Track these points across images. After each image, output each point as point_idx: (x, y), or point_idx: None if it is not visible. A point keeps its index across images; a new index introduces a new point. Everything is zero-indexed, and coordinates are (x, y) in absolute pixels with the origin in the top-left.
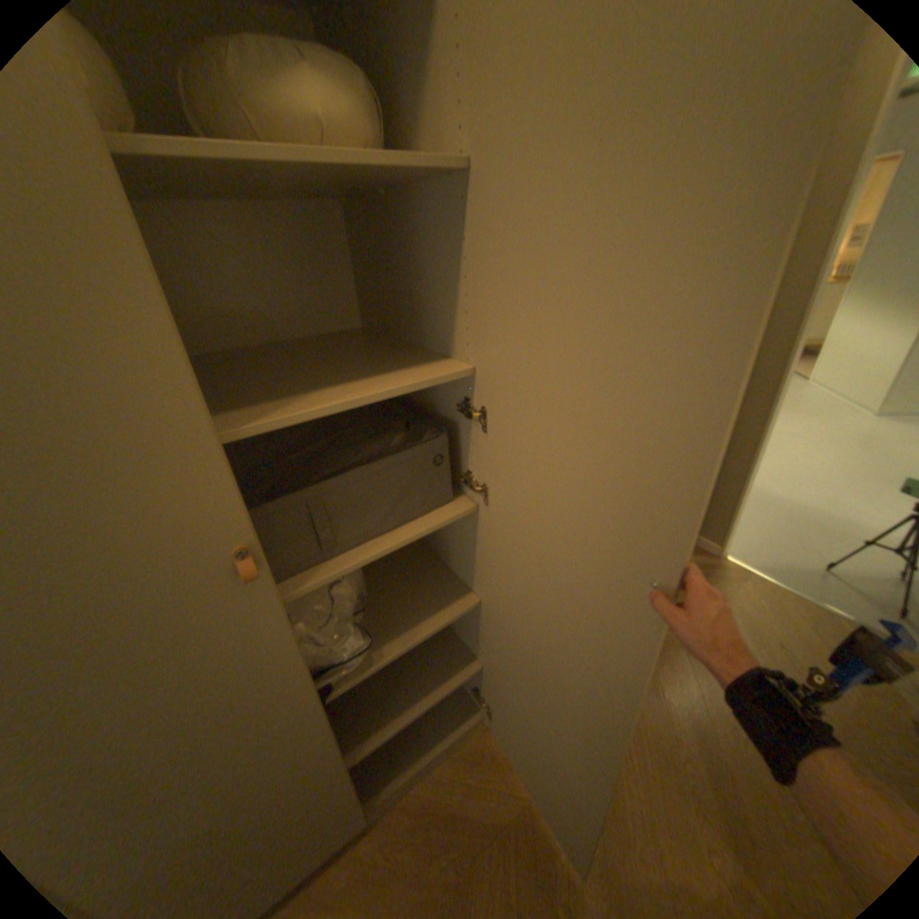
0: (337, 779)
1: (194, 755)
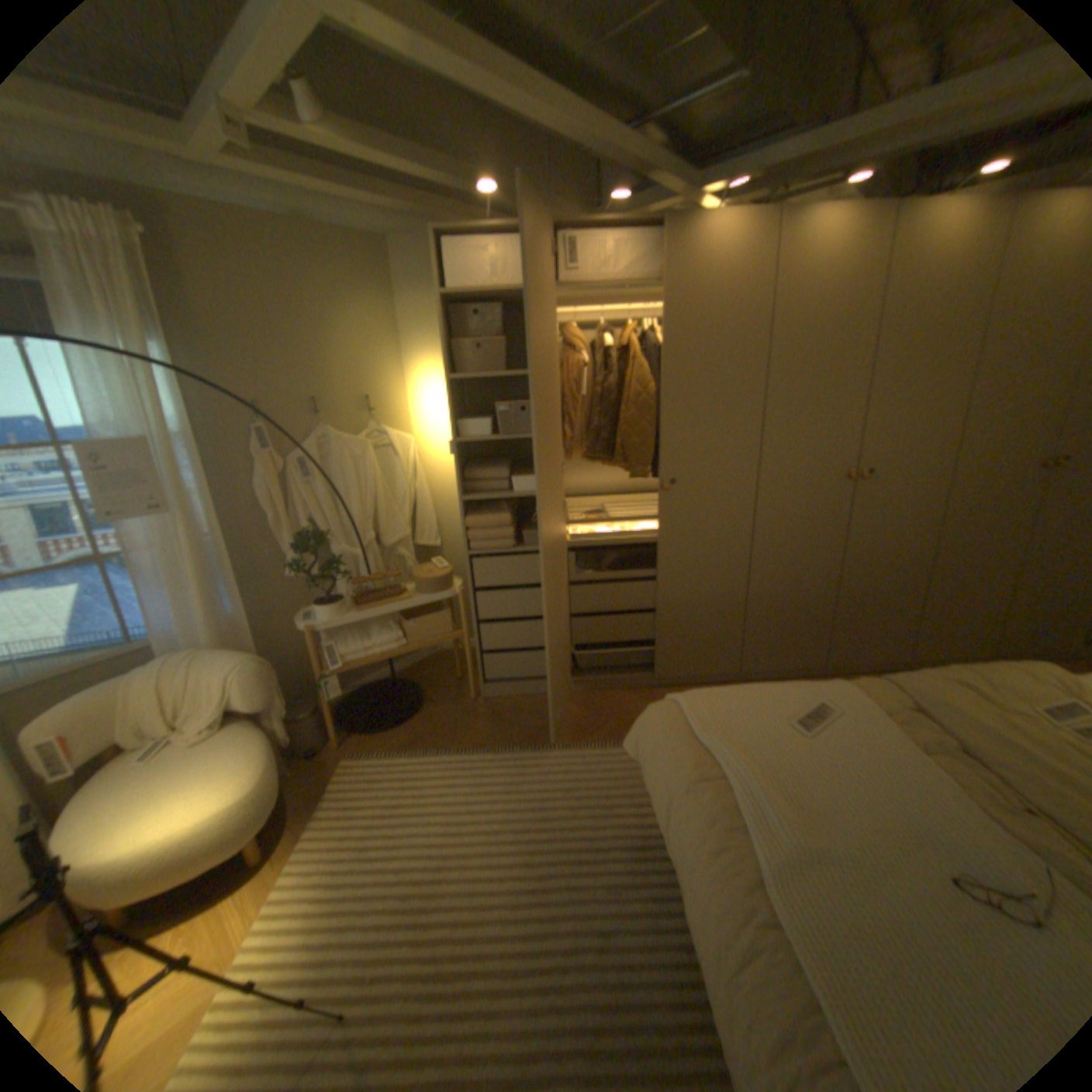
0: (830, 613)
1: (802, 547)
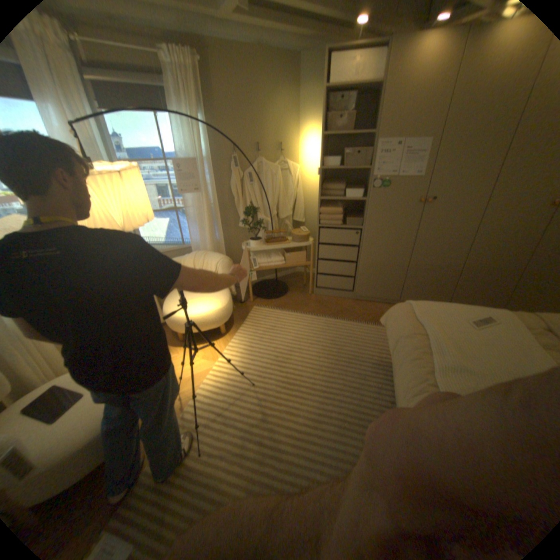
0: (516, 283)
1: (509, 243)
